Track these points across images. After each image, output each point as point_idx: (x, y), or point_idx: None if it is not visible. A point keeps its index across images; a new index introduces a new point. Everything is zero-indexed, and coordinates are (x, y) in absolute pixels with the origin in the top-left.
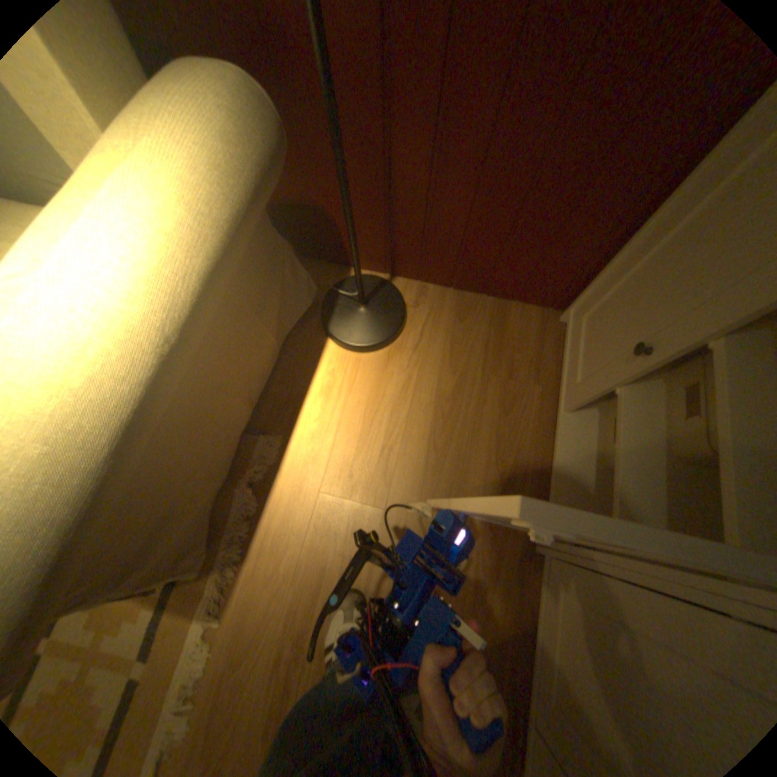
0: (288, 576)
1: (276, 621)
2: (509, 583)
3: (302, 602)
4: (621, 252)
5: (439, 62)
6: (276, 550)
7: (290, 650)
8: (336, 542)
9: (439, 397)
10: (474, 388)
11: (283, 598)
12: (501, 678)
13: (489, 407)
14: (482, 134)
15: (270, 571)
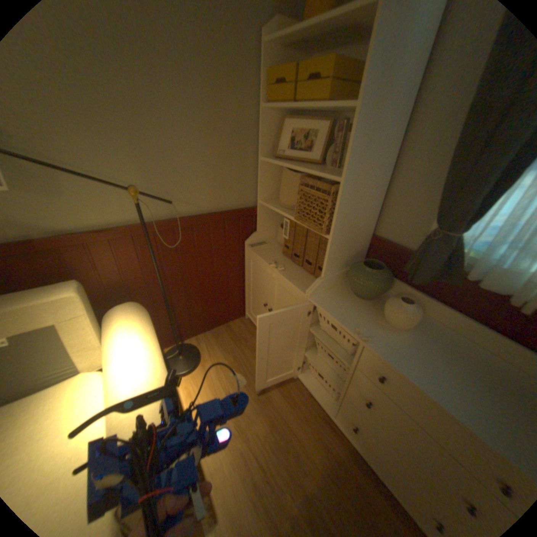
0: (230, 469)
1: (239, 490)
2: (295, 394)
3: (243, 472)
4: (245, 292)
5: (180, 278)
6: (216, 467)
7: (254, 493)
8: (237, 438)
9: (230, 363)
10: (238, 352)
11: (234, 479)
12: (317, 420)
13: (247, 354)
14: (196, 286)
15: (221, 477)
